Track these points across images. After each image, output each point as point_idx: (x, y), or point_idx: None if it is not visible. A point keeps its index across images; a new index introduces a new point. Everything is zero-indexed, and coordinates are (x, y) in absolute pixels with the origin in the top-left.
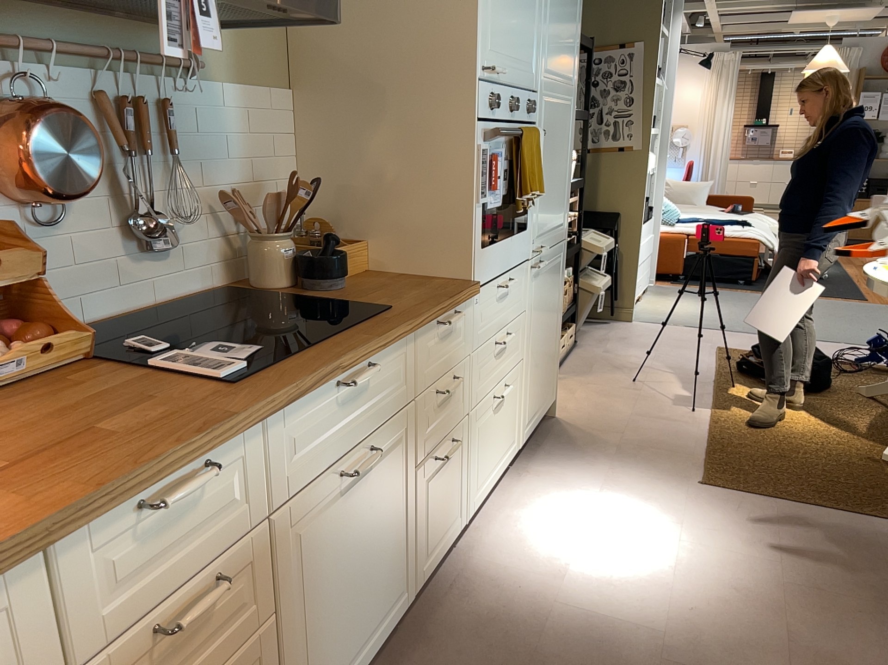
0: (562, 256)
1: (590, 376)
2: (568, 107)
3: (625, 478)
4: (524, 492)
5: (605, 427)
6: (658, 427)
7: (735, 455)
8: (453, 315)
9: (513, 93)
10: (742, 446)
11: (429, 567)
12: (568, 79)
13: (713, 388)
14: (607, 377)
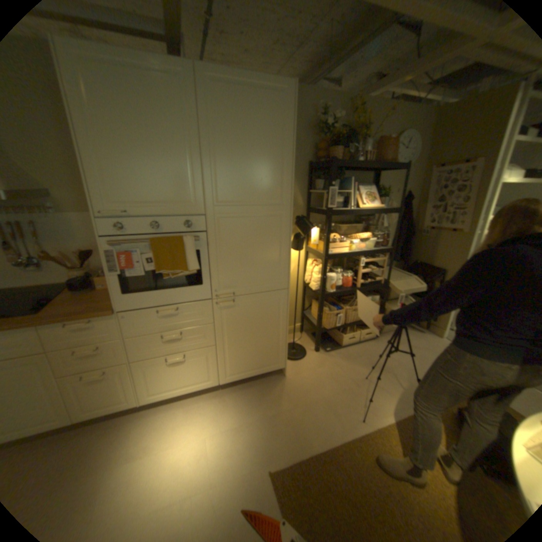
0: (280, 297)
1: (346, 363)
2: (272, 217)
3: (245, 436)
4: (200, 407)
5: (296, 398)
6: (322, 418)
7: (328, 477)
8: (78, 323)
9: (155, 219)
10: (345, 474)
11: (89, 416)
12: (268, 201)
13: (411, 417)
14: (355, 369)
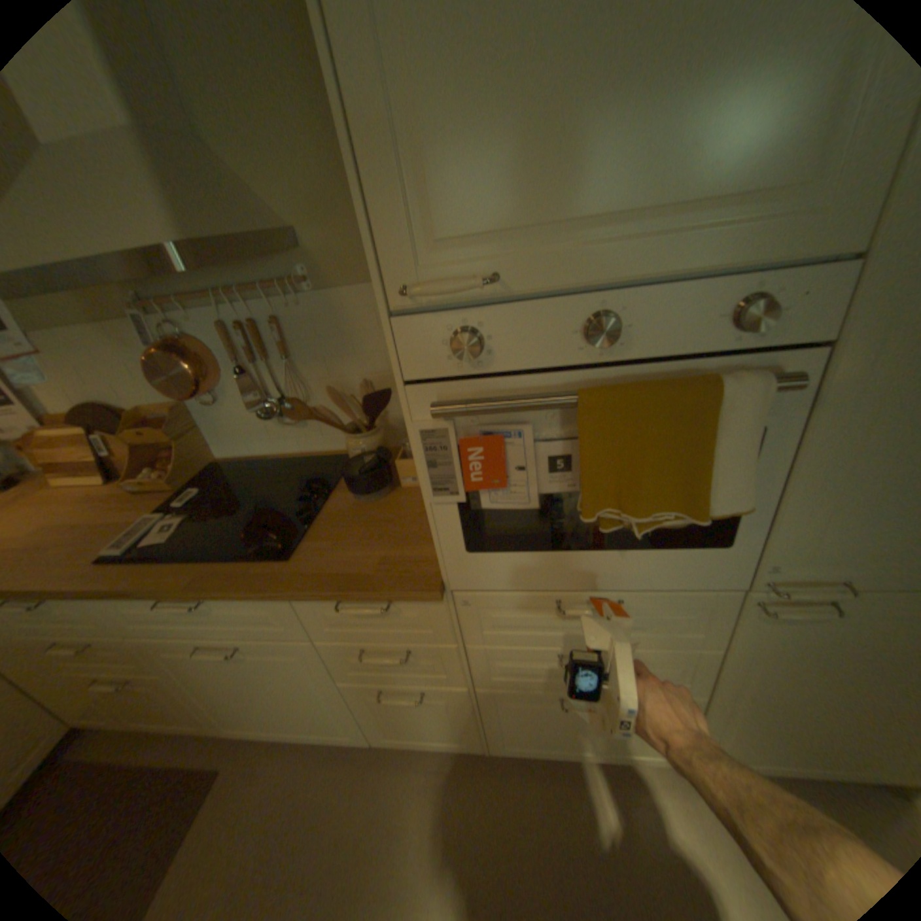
0: None
1: None
2: None
3: None
4: (632, 809)
5: None
6: None
7: None
8: (366, 604)
9: (610, 298)
10: None
11: (397, 745)
12: None
13: None
14: None
